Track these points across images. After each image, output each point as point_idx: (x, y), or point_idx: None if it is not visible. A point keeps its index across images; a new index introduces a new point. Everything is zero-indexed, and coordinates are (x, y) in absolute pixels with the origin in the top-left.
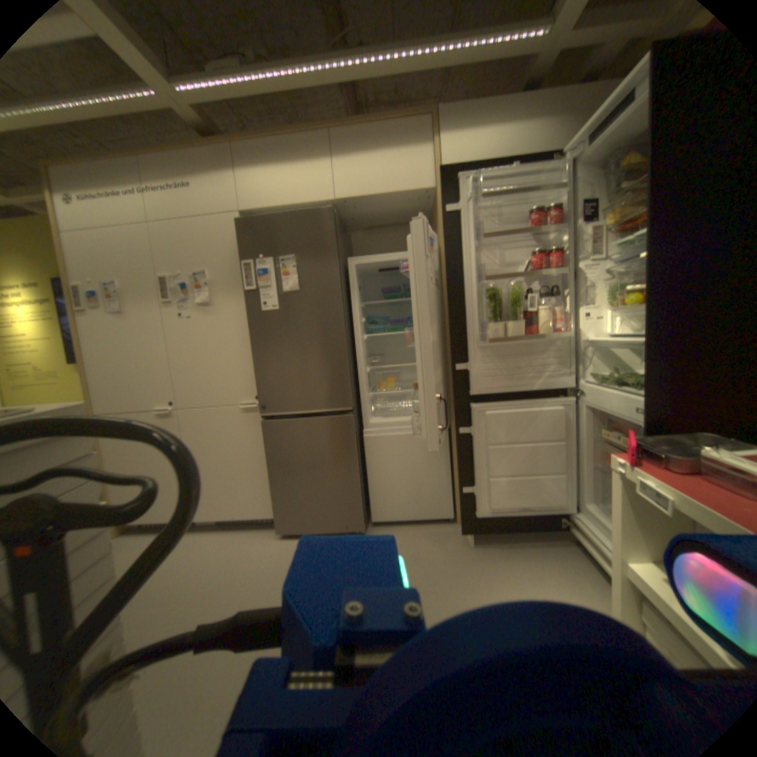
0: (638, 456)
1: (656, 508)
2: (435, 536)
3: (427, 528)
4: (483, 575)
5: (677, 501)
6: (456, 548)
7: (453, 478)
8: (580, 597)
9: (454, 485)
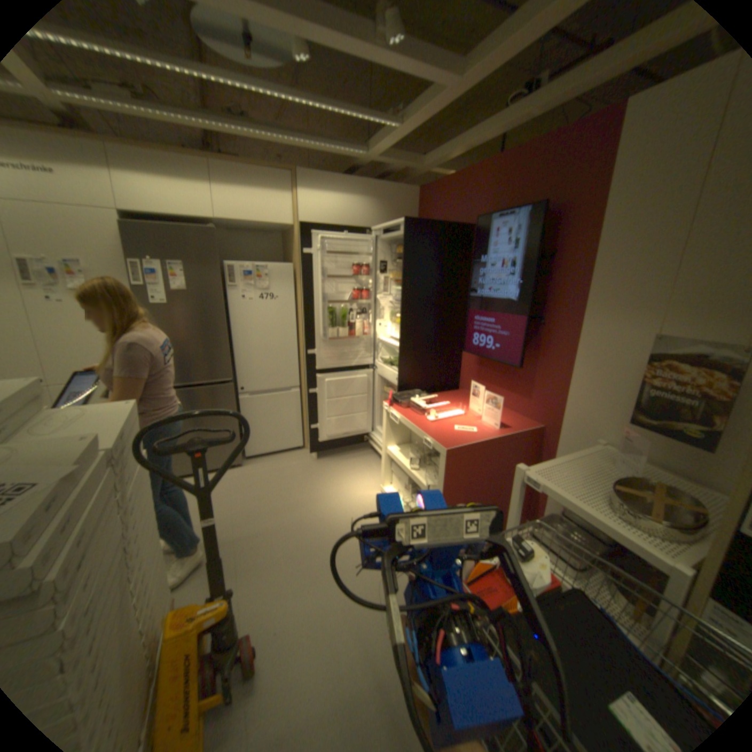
0: (393, 402)
1: (397, 424)
2: (292, 459)
3: (286, 455)
4: (323, 473)
5: (400, 419)
6: (306, 463)
7: (303, 421)
8: (370, 472)
9: (303, 426)
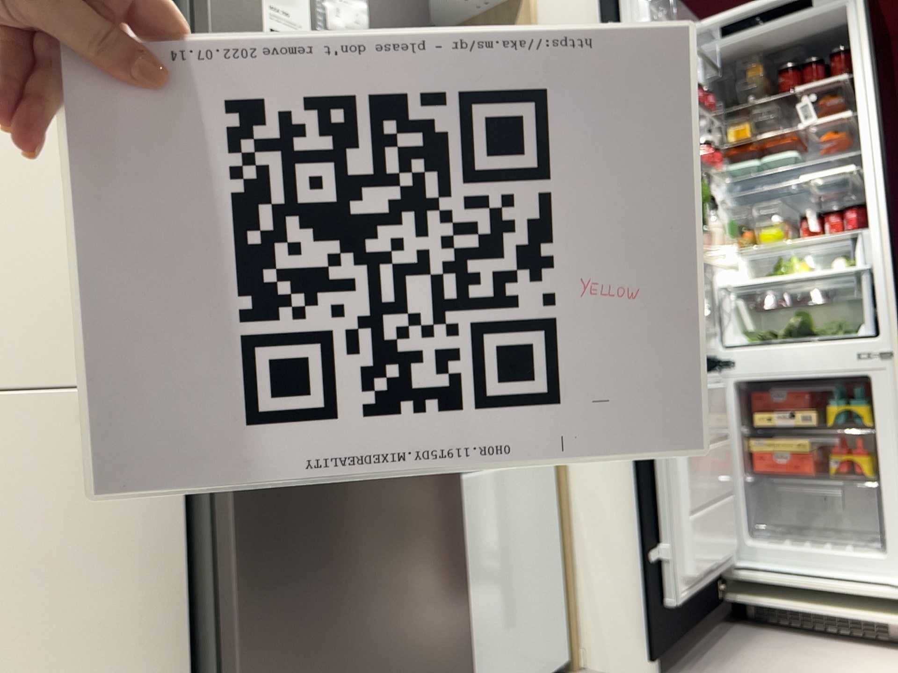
0: None
1: None
2: None
3: None
4: None
5: None
6: None
7: (561, 565)
8: (846, 663)
9: (562, 582)
